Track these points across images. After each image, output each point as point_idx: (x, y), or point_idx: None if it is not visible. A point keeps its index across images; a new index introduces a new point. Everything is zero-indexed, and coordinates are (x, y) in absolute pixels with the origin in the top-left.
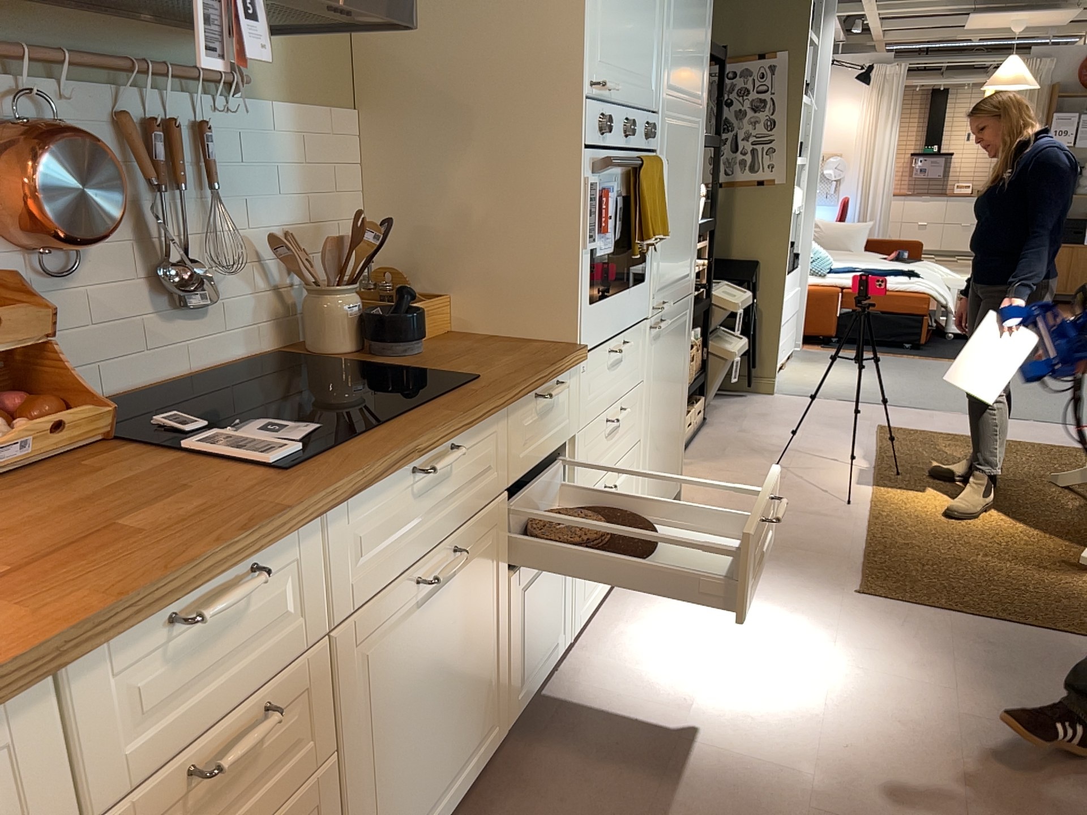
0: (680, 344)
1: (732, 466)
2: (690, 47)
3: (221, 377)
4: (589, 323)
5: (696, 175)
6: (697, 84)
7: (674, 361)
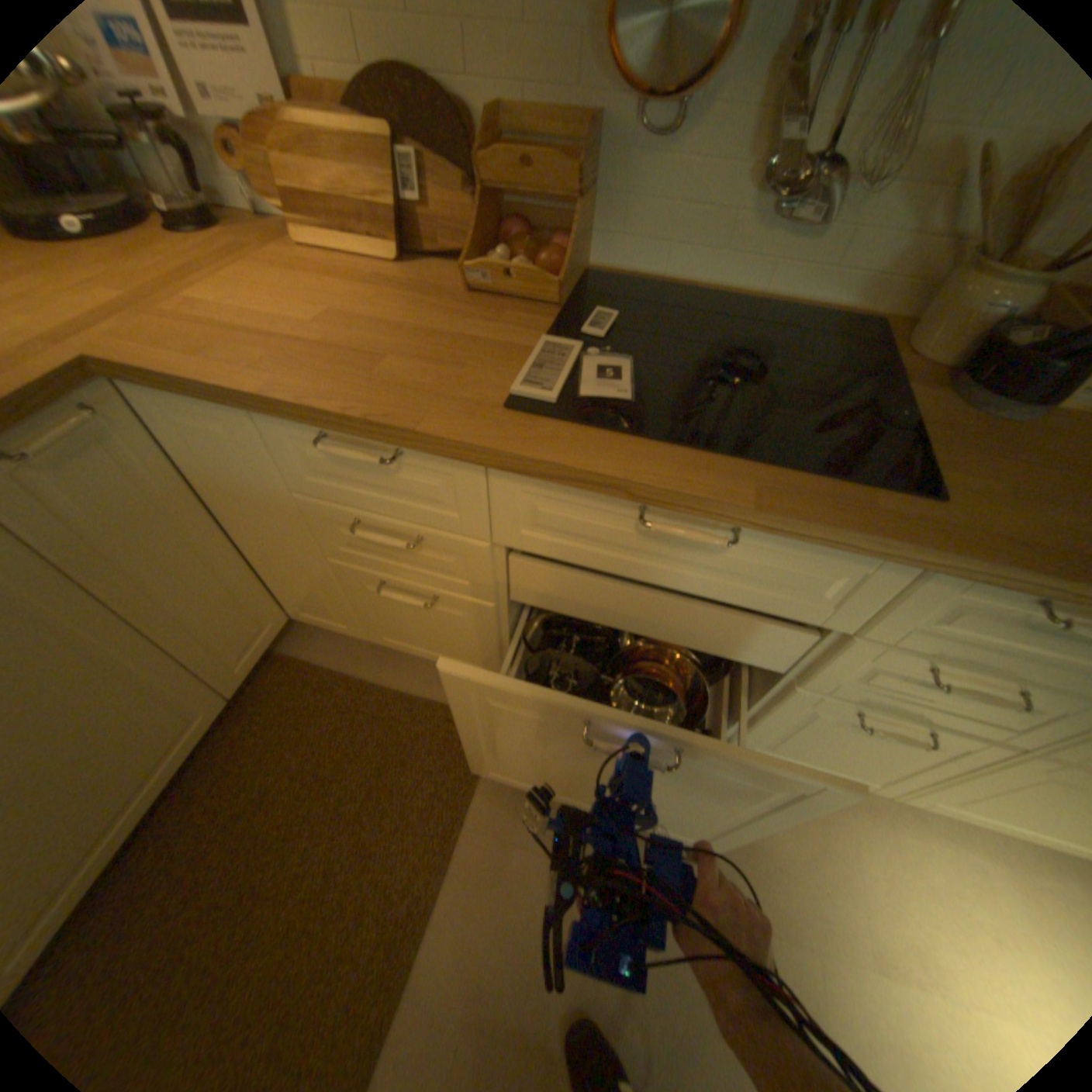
0: None
1: None
2: None
3: (775, 309)
4: None
5: None
6: None
7: None
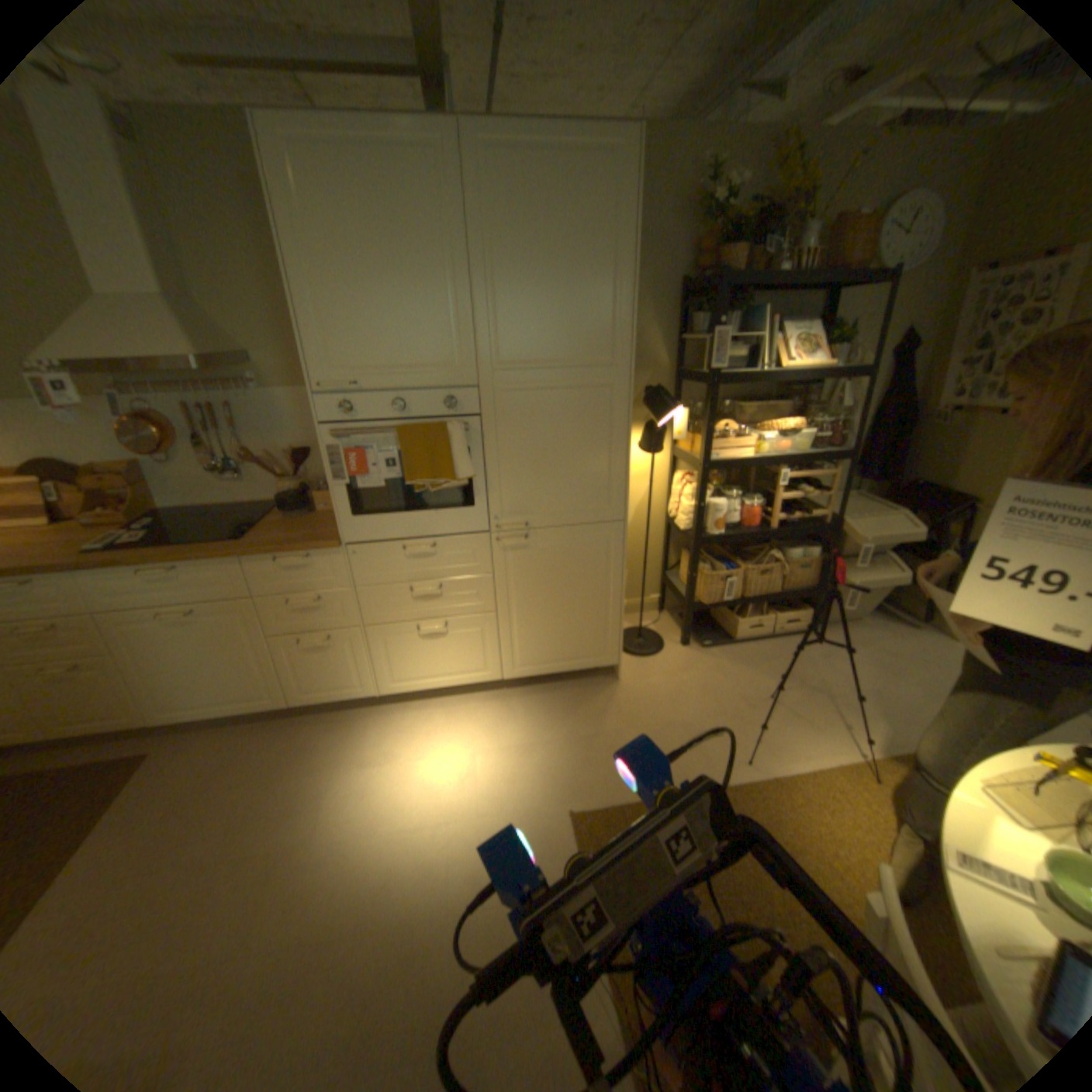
0: (590, 559)
1: (737, 677)
2: (560, 317)
3: (238, 508)
4: (352, 528)
5: (612, 424)
6: (592, 345)
7: (575, 570)
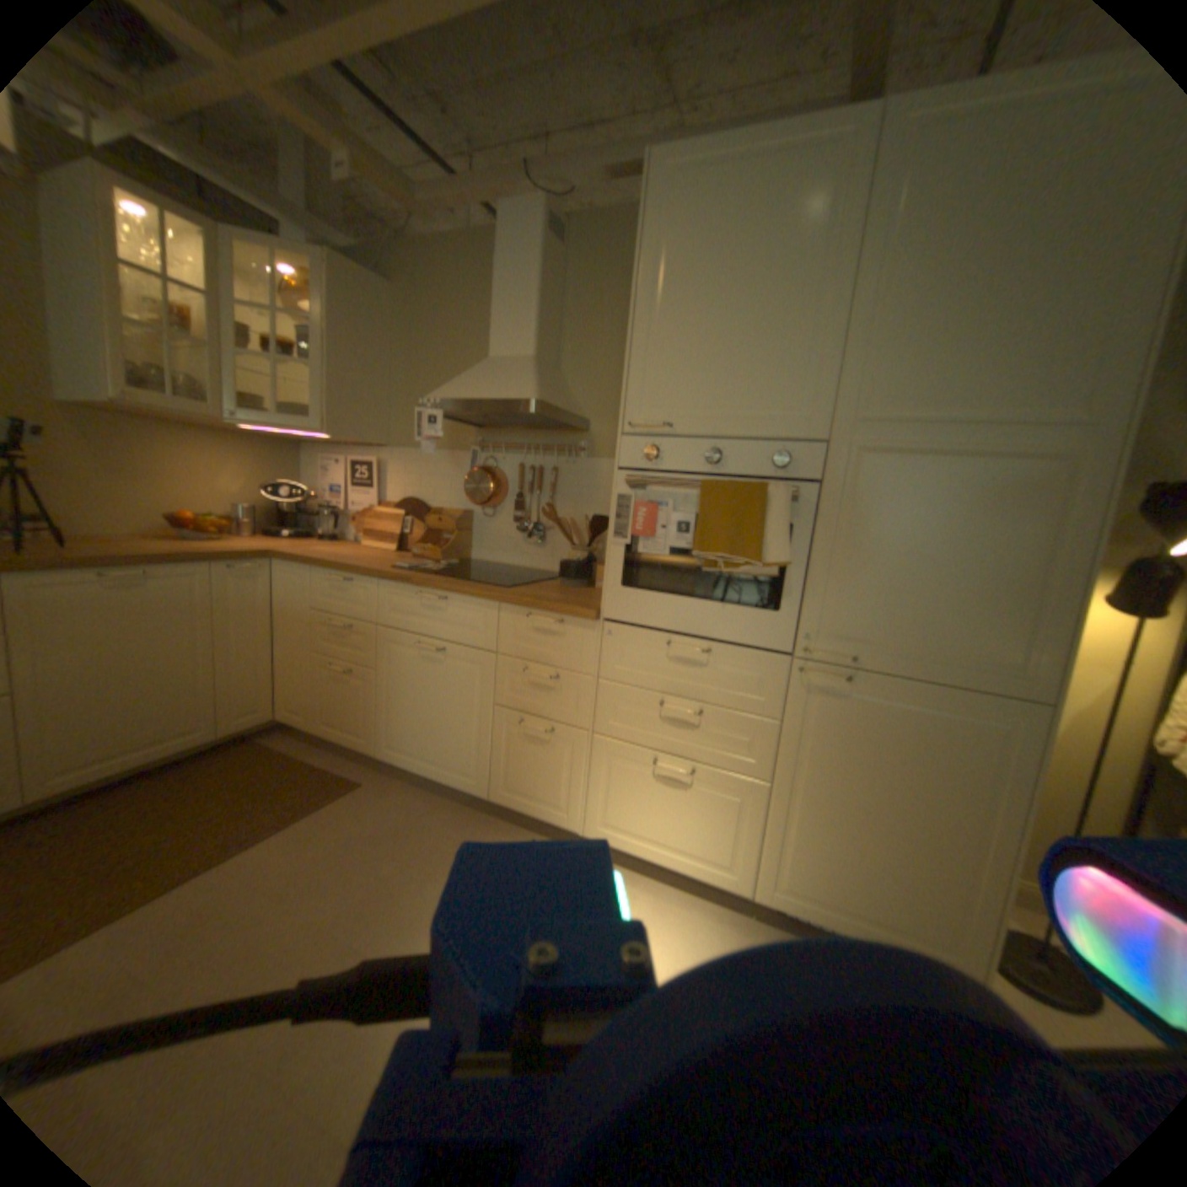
0: (967, 755)
1: None
2: (994, 342)
3: (530, 573)
4: (616, 599)
5: (1065, 523)
6: (1049, 387)
7: (930, 765)
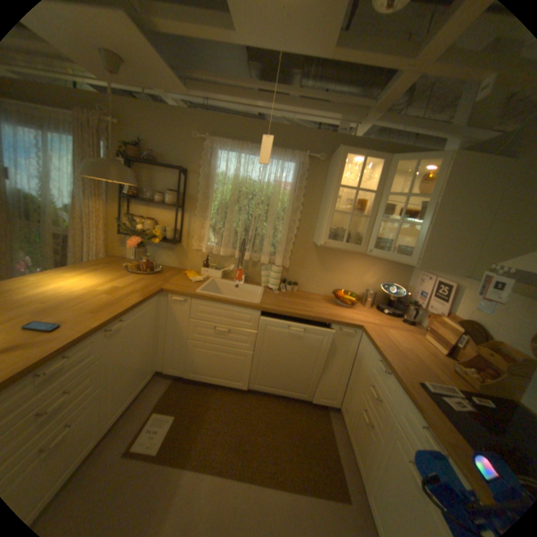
0: None
1: None
2: None
3: None
4: None
5: None
6: None
7: None
